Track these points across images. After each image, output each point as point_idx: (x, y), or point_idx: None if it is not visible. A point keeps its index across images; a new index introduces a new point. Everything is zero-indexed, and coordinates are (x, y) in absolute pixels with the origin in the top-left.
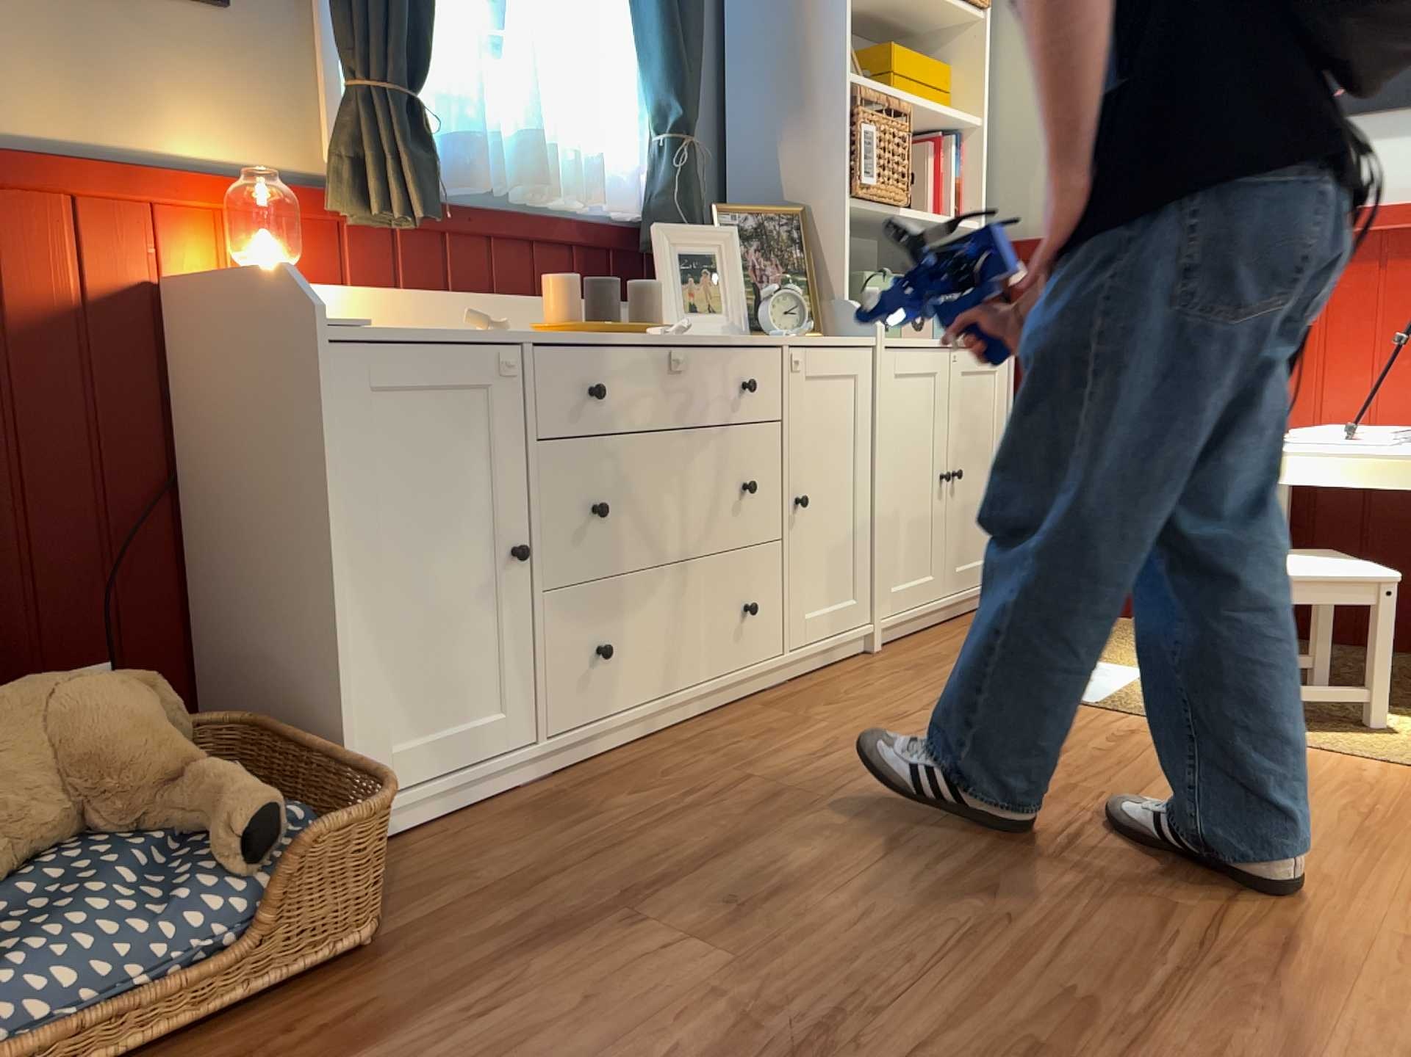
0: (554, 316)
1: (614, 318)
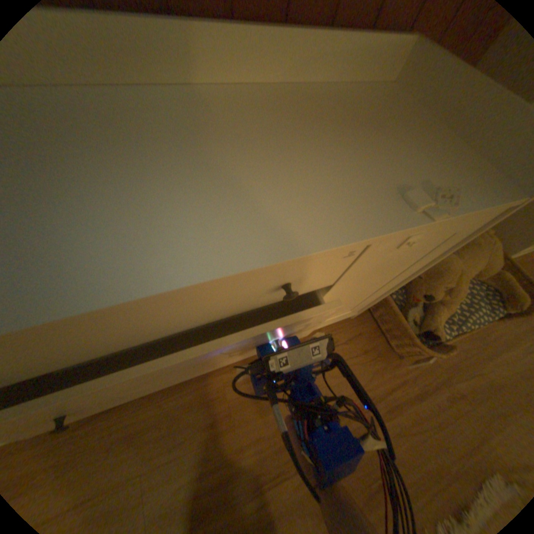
0: None
1: None
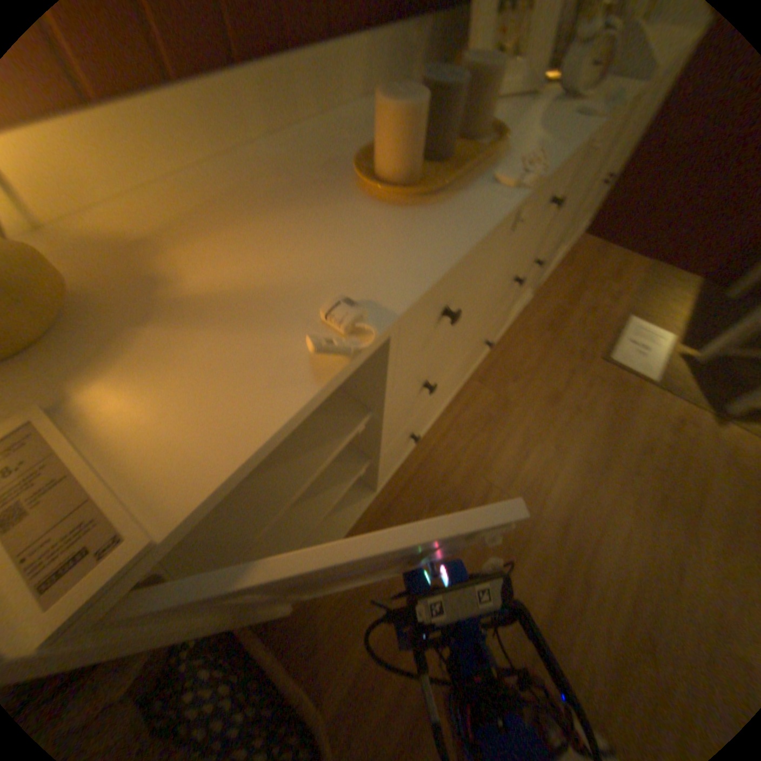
0: (393, 163)
1: (453, 136)
